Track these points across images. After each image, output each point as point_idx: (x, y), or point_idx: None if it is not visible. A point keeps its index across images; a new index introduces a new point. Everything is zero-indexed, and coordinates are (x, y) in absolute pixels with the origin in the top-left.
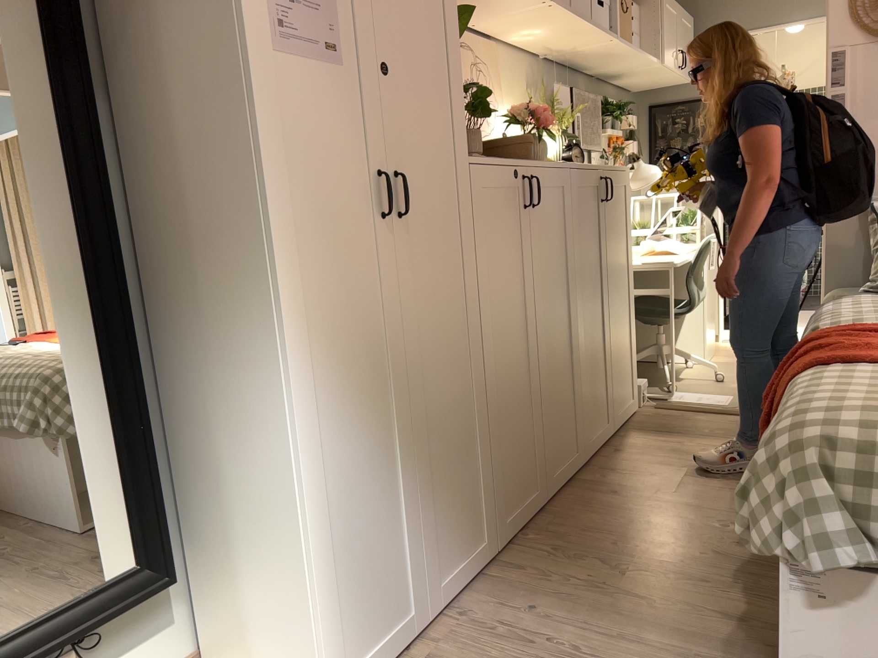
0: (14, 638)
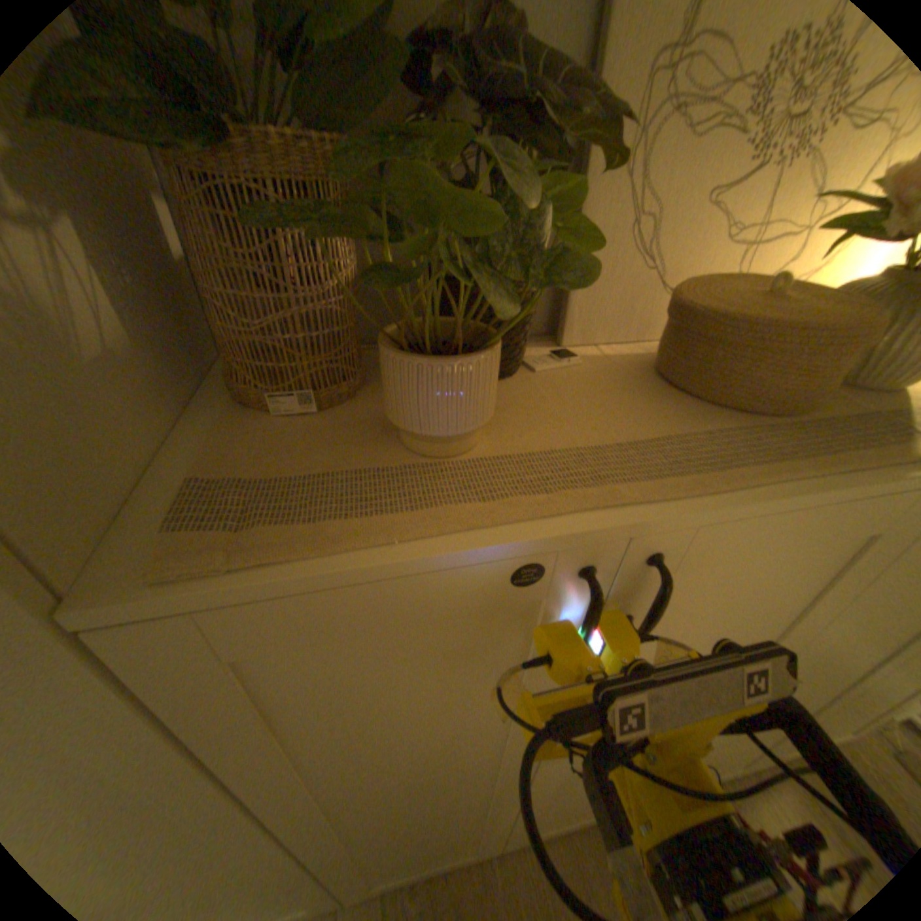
0: None
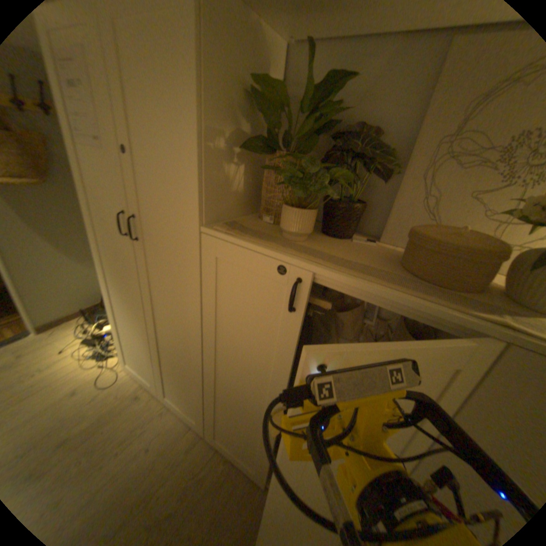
0: None
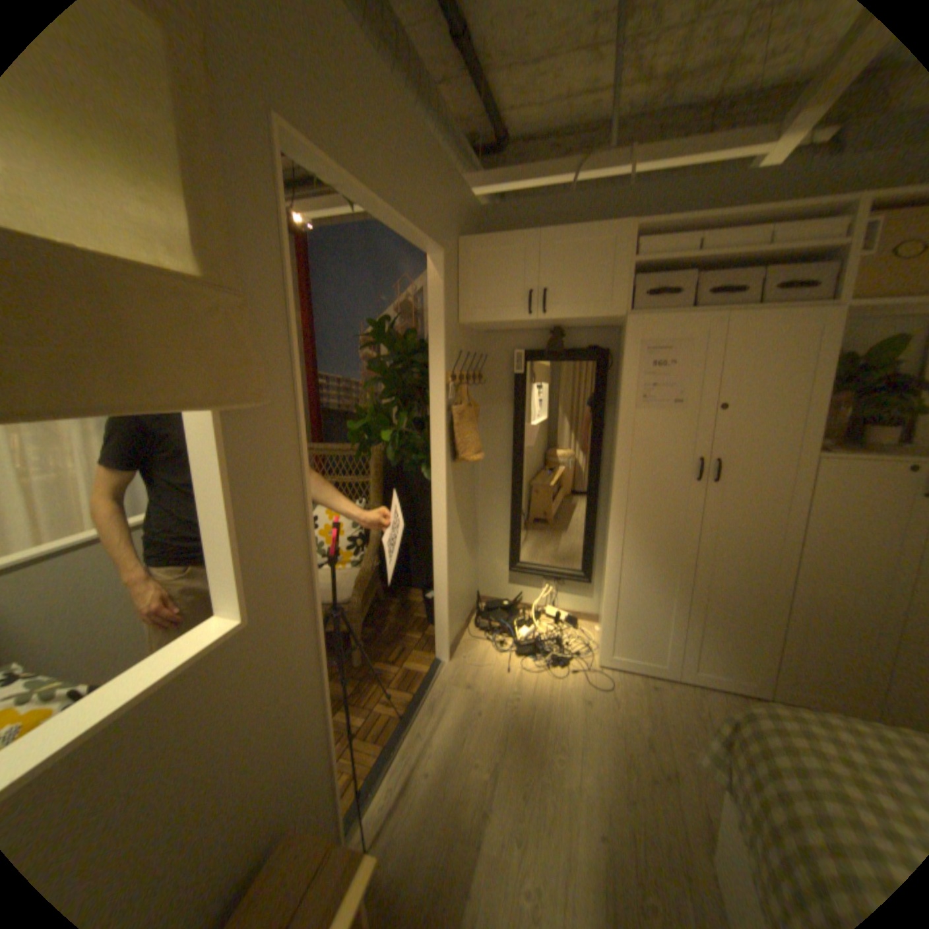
0: (538, 568)
